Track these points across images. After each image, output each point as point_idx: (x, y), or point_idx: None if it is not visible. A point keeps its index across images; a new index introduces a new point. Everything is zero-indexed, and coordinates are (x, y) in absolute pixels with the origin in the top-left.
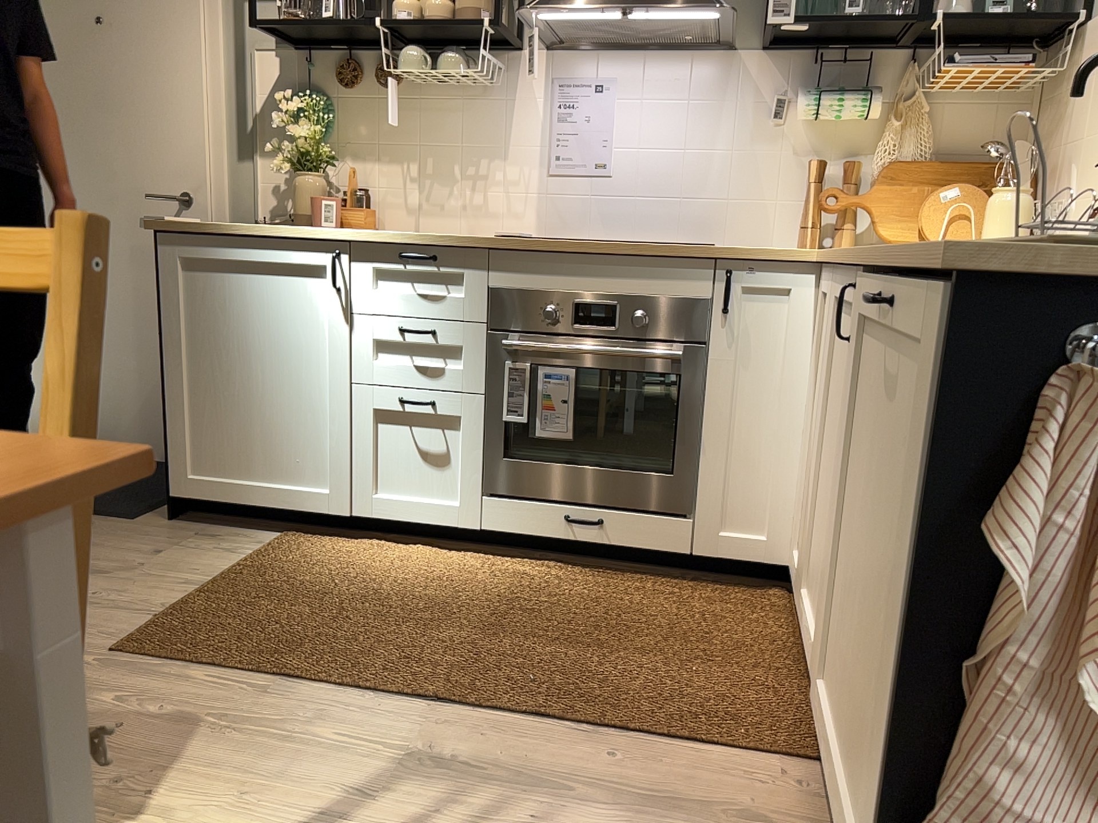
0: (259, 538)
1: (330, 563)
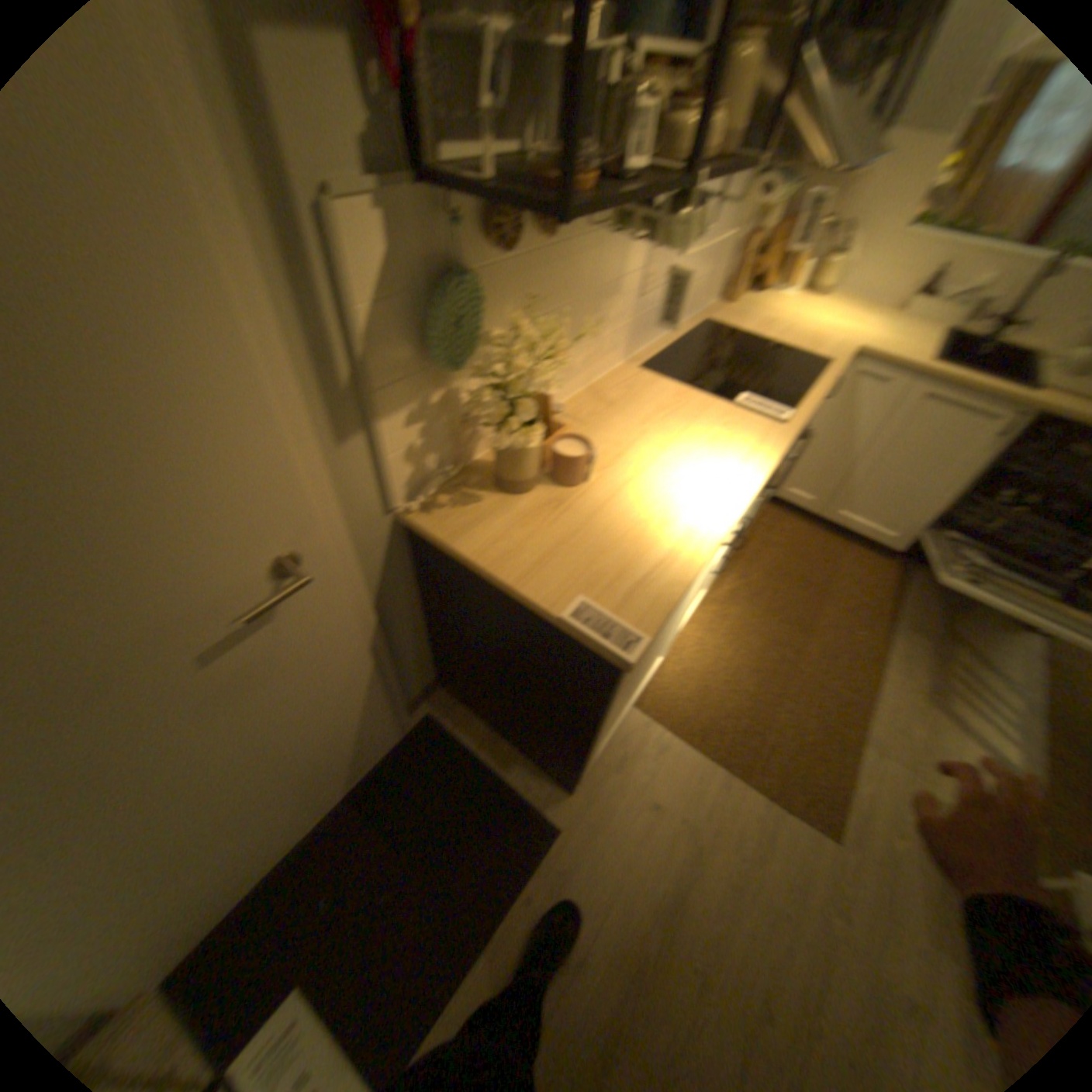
0: (650, 726)
1: (710, 688)
